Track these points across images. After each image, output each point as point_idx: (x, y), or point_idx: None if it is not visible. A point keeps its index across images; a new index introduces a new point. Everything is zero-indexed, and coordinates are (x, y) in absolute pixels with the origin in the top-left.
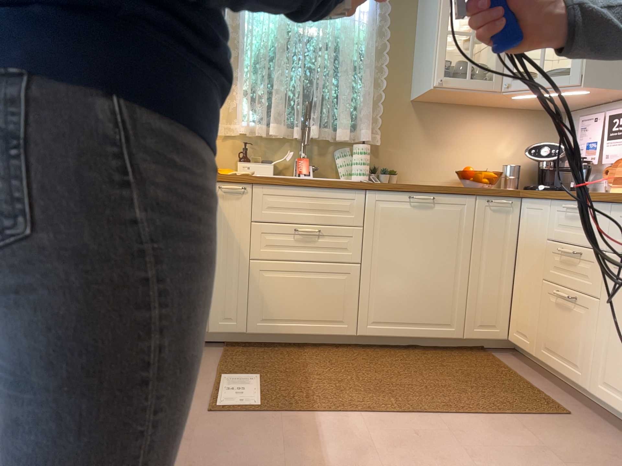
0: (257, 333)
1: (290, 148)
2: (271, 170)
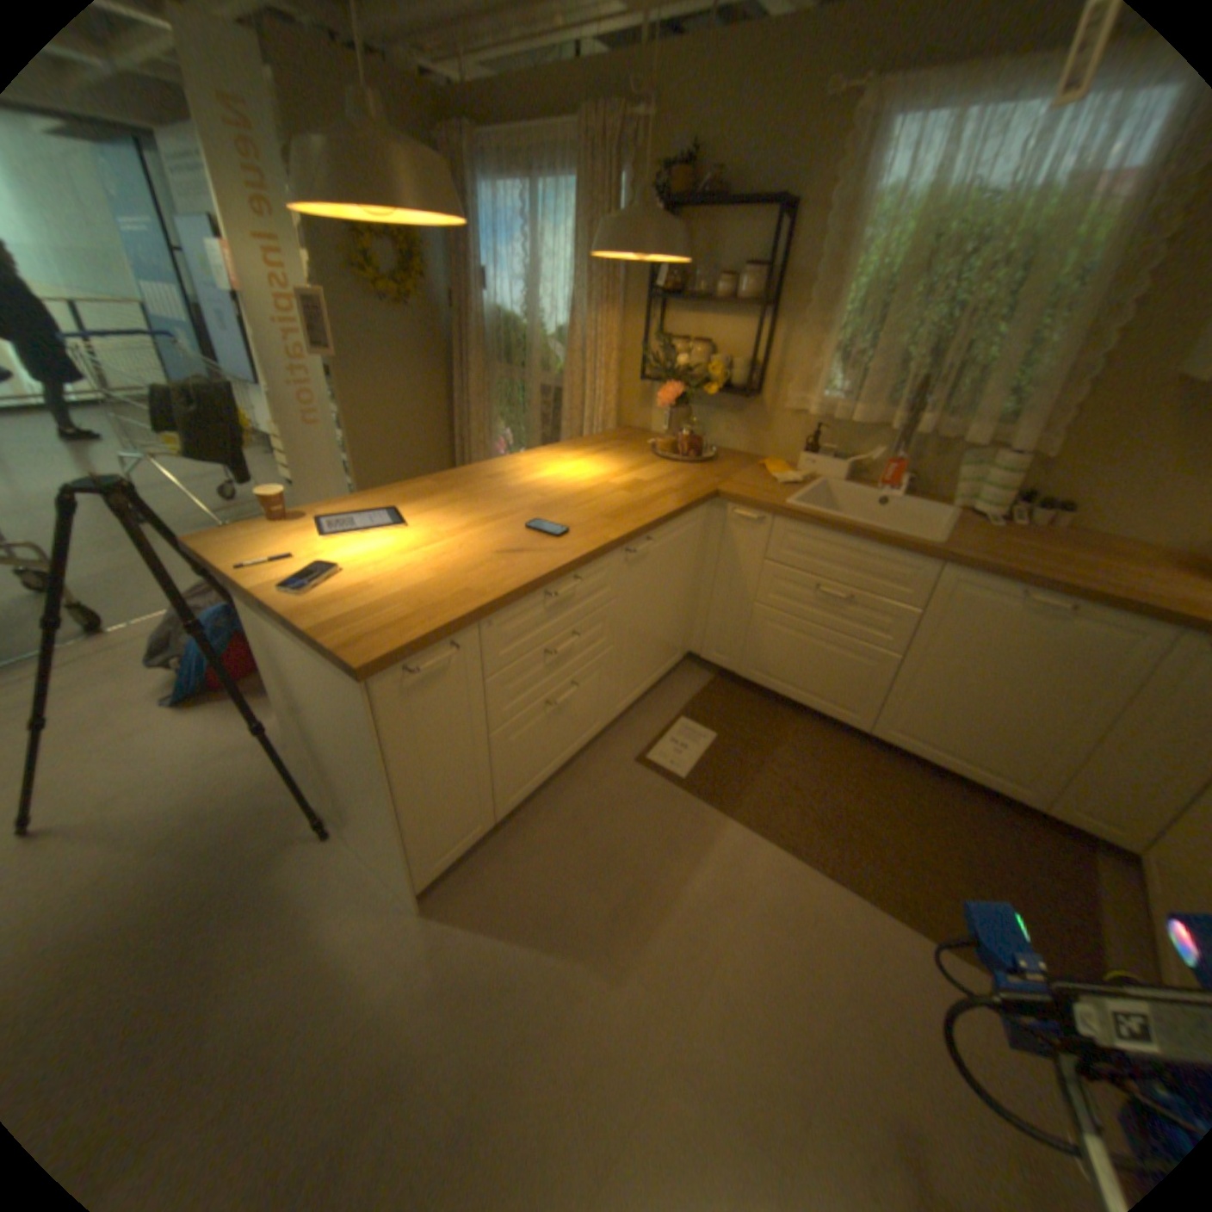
0: (749, 681)
1: (888, 440)
2: (843, 472)
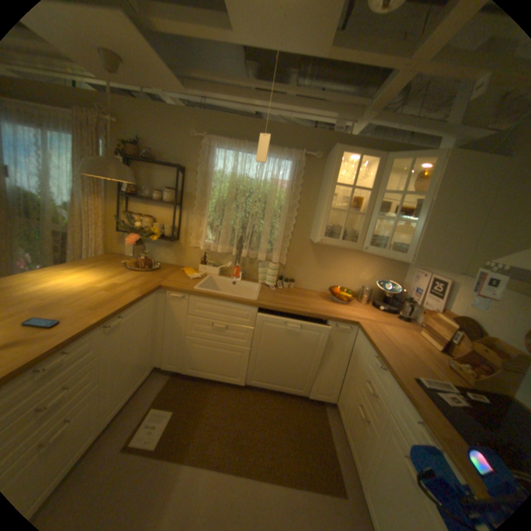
0: (187, 375)
1: (232, 259)
2: (217, 272)
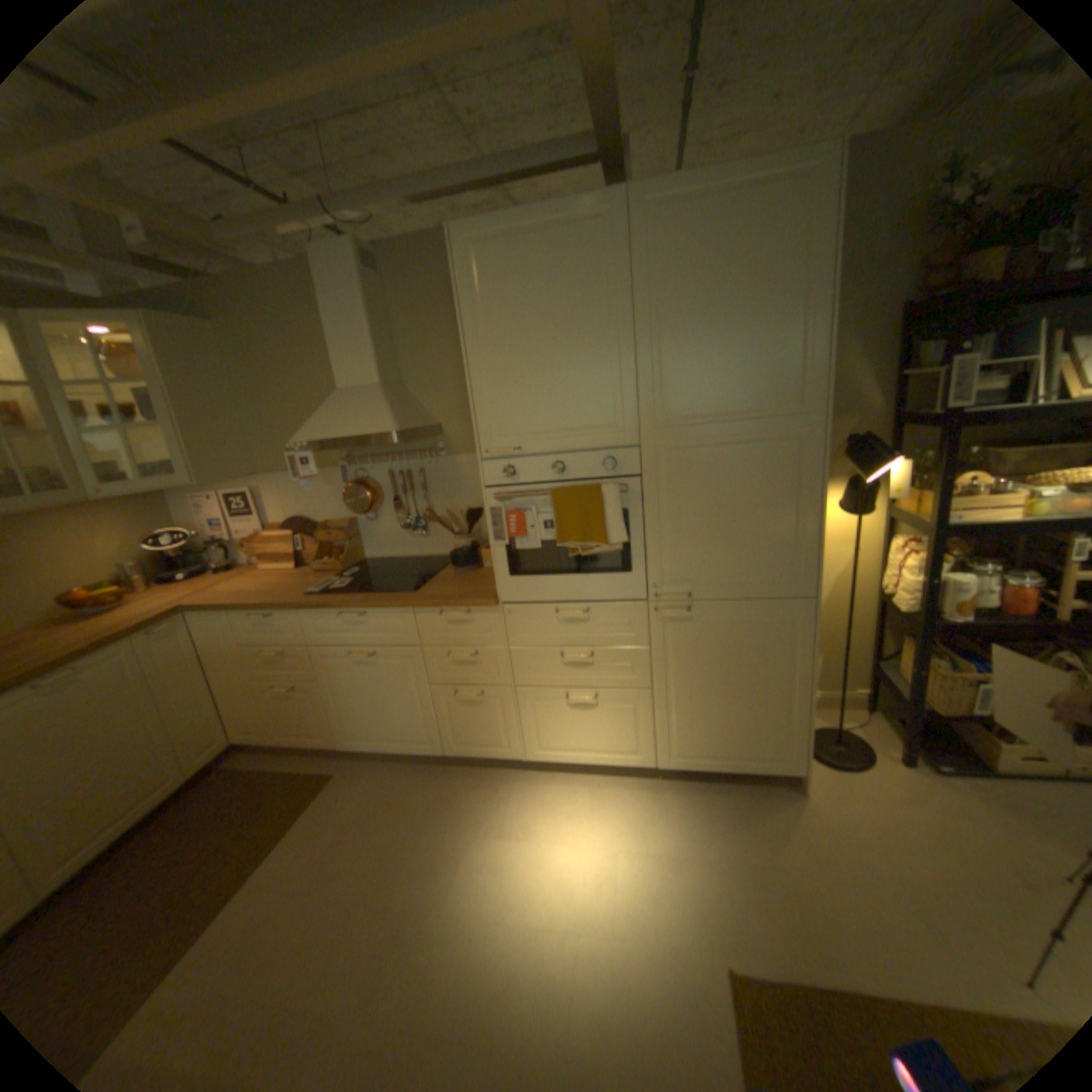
0: None
1: None
2: None
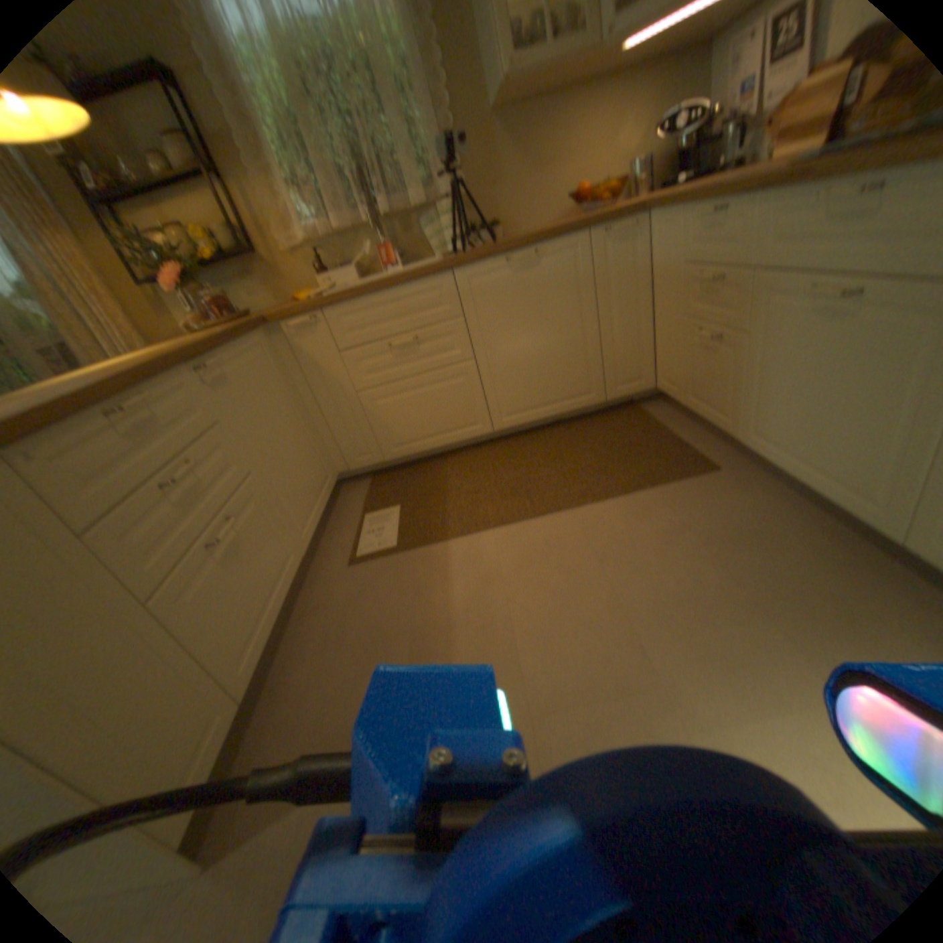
0: (394, 457)
1: (365, 236)
2: (351, 272)
